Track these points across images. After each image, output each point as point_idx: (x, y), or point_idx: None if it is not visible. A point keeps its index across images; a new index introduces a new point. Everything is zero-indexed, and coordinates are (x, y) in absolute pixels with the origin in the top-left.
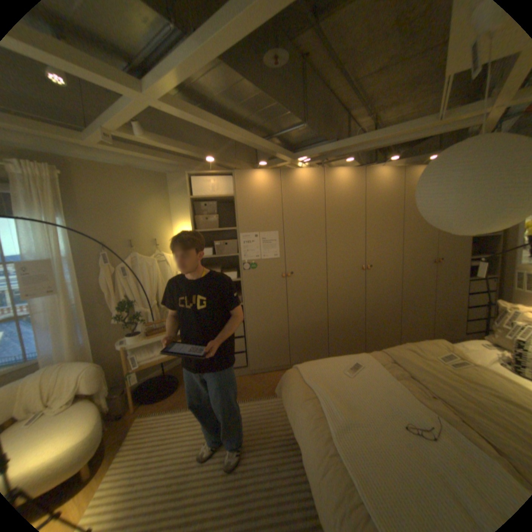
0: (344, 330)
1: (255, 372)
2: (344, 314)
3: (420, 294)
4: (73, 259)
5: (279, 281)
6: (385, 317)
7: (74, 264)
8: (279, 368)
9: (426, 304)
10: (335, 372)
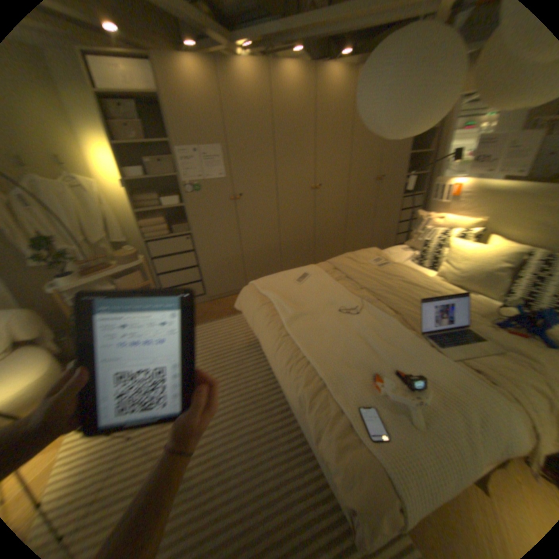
0: (296, 250)
1: (215, 297)
2: (296, 236)
3: (362, 212)
4: None
5: (229, 205)
6: (331, 235)
7: None
8: (238, 291)
9: (367, 221)
10: (287, 282)
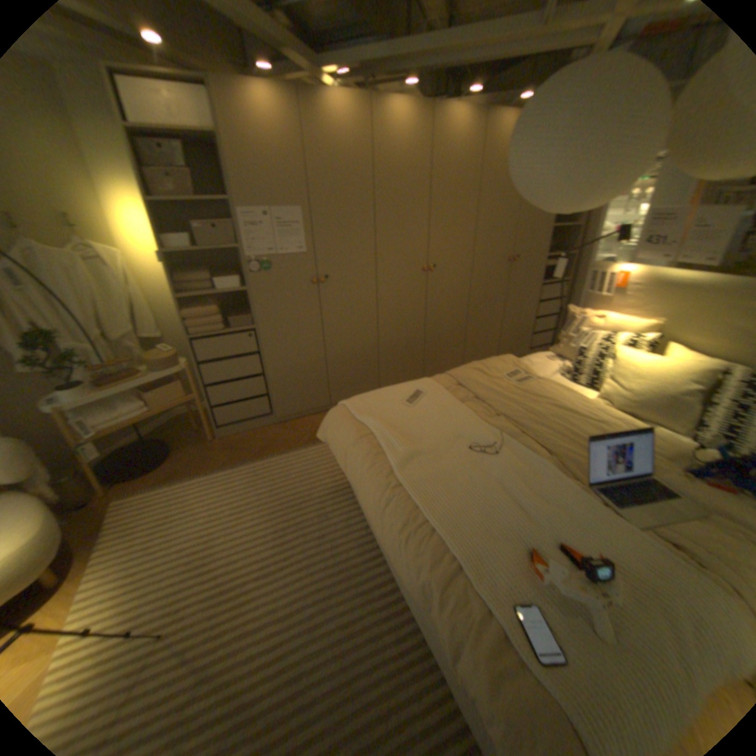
0: (398, 354)
1: (283, 419)
2: (398, 334)
3: (488, 303)
4: None
5: (307, 290)
6: (446, 335)
7: None
8: (316, 411)
9: (493, 316)
10: (391, 403)
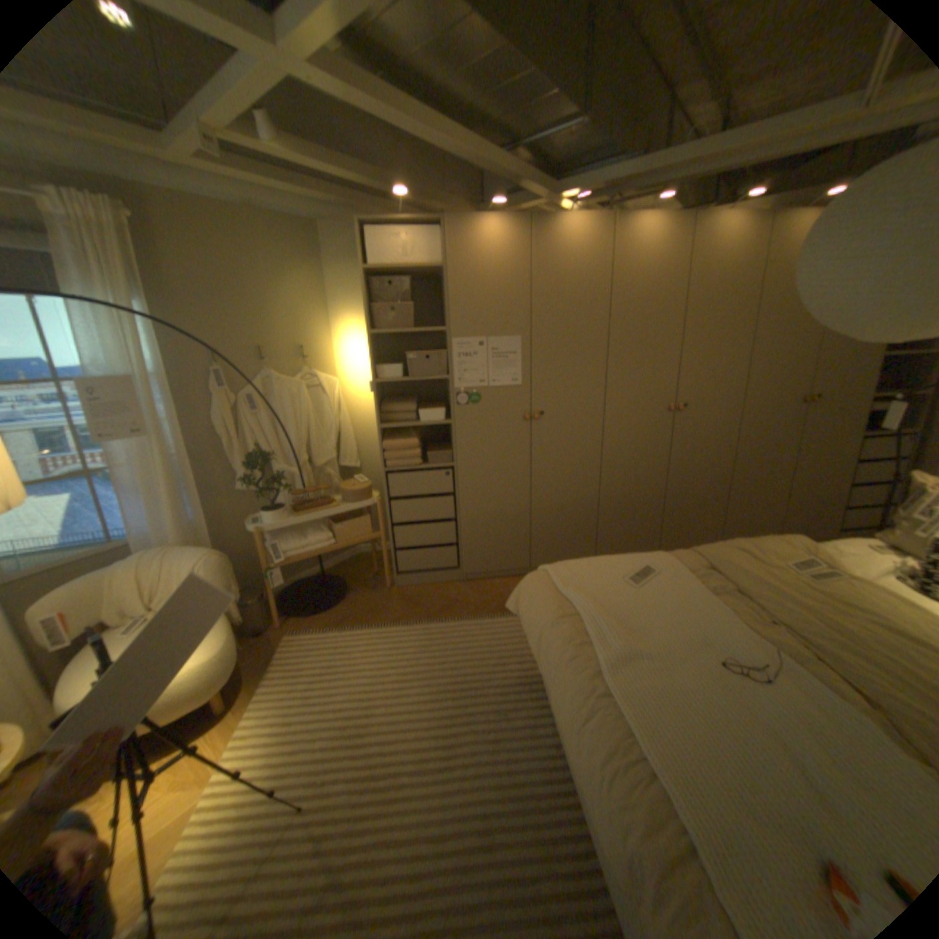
0: (626, 515)
1: (471, 577)
2: (628, 489)
3: (768, 459)
4: (166, 377)
5: (517, 427)
6: (699, 496)
7: (168, 386)
8: (511, 573)
9: (777, 477)
10: (609, 579)
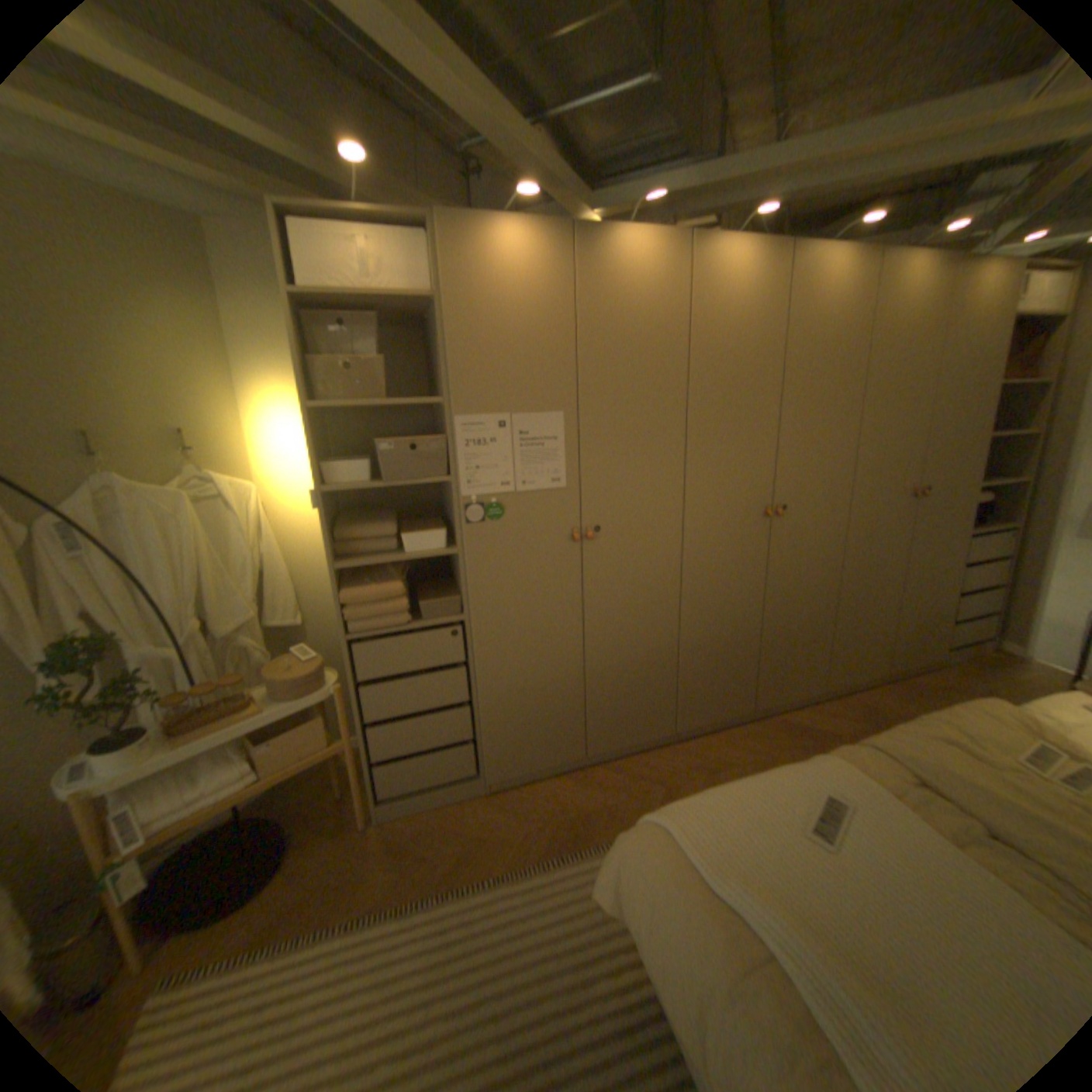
0: (714, 664)
1: (499, 786)
2: (716, 628)
3: (877, 571)
4: None
5: (563, 552)
6: (801, 628)
7: None
8: (559, 769)
9: (886, 593)
10: (782, 837)
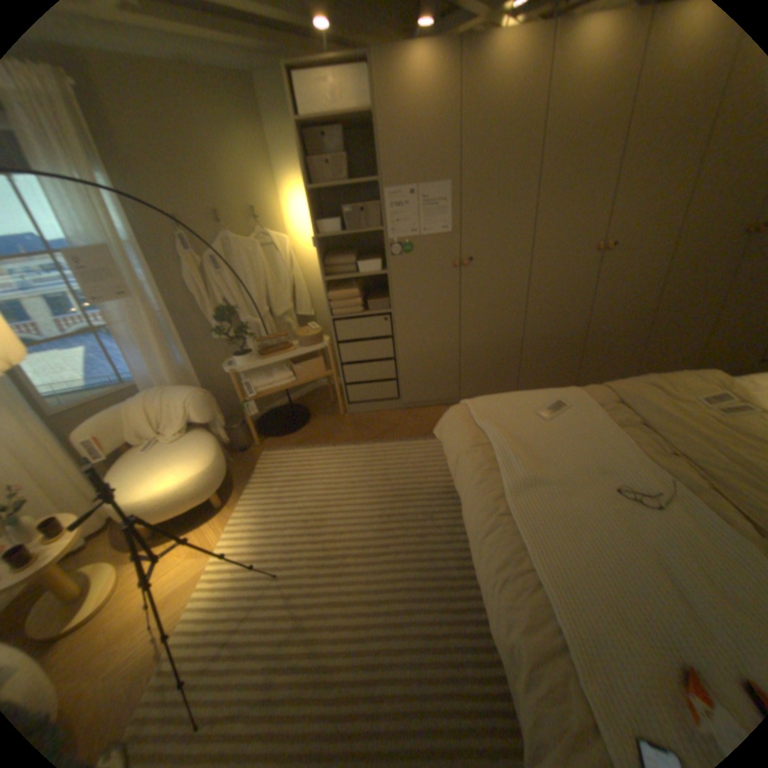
0: (547, 351)
1: (409, 405)
2: (551, 328)
3: (696, 294)
4: (136, 243)
5: (447, 274)
6: (620, 332)
7: (139, 251)
8: (443, 402)
9: (703, 312)
10: (522, 412)
